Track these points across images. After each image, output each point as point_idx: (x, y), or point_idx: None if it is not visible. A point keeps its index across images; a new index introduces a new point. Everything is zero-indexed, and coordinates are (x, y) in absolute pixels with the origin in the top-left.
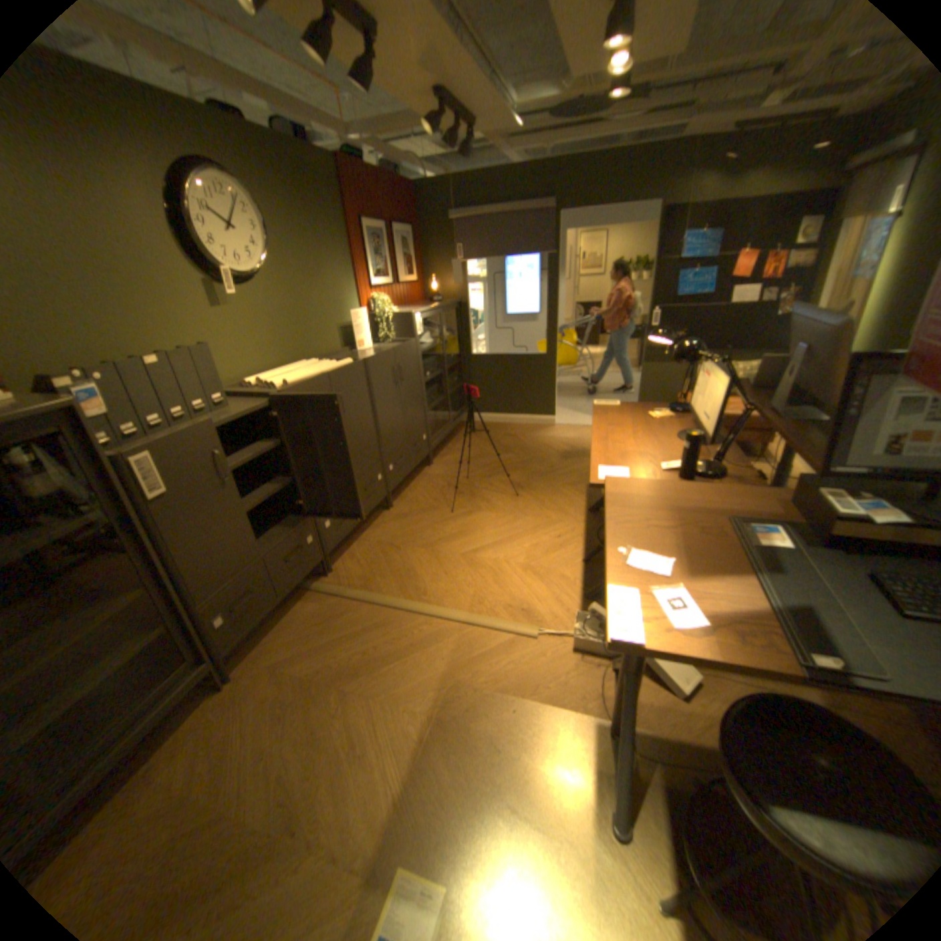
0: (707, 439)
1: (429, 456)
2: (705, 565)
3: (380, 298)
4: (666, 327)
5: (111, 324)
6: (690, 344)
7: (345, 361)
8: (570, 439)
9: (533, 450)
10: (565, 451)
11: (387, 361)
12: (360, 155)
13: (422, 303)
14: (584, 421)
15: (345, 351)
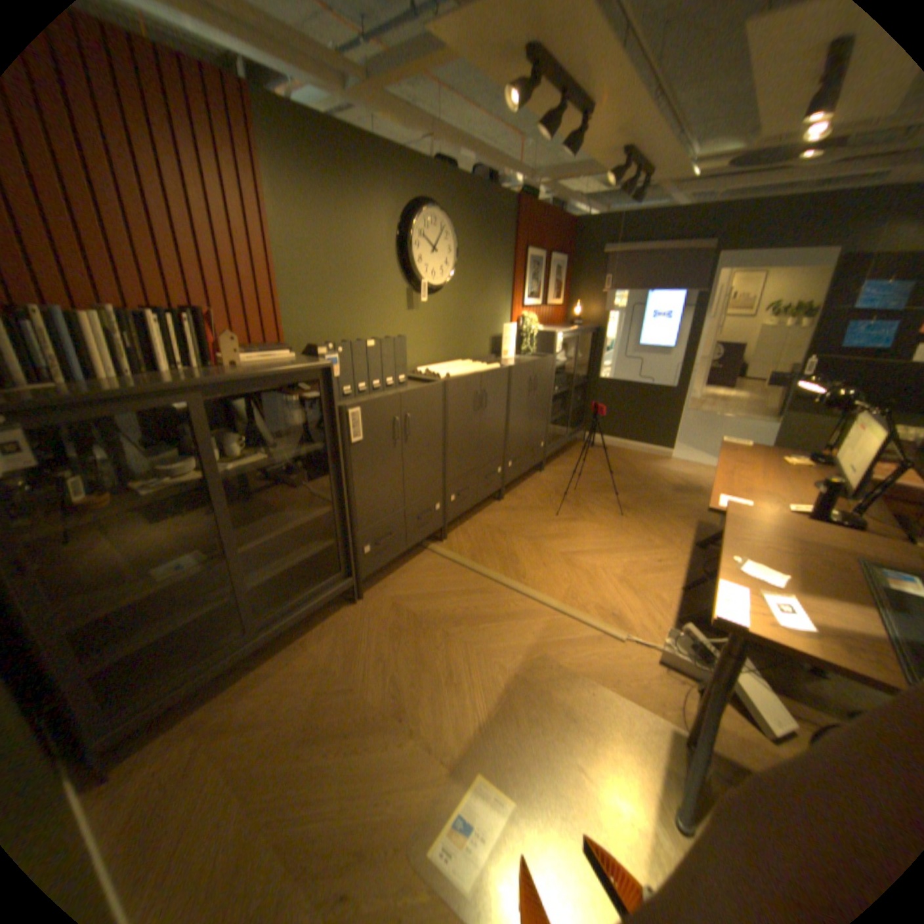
0: (850, 488)
1: (542, 462)
2: (823, 589)
3: (529, 316)
4: (822, 377)
5: (347, 314)
6: (847, 395)
7: (494, 365)
8: (687, 474)
9: (644, 476)
10: (679, 484)
11: (527, 370)
12: (537, 194)
13: (562, 324)
14: (705, 460)
15: (492, 357)
